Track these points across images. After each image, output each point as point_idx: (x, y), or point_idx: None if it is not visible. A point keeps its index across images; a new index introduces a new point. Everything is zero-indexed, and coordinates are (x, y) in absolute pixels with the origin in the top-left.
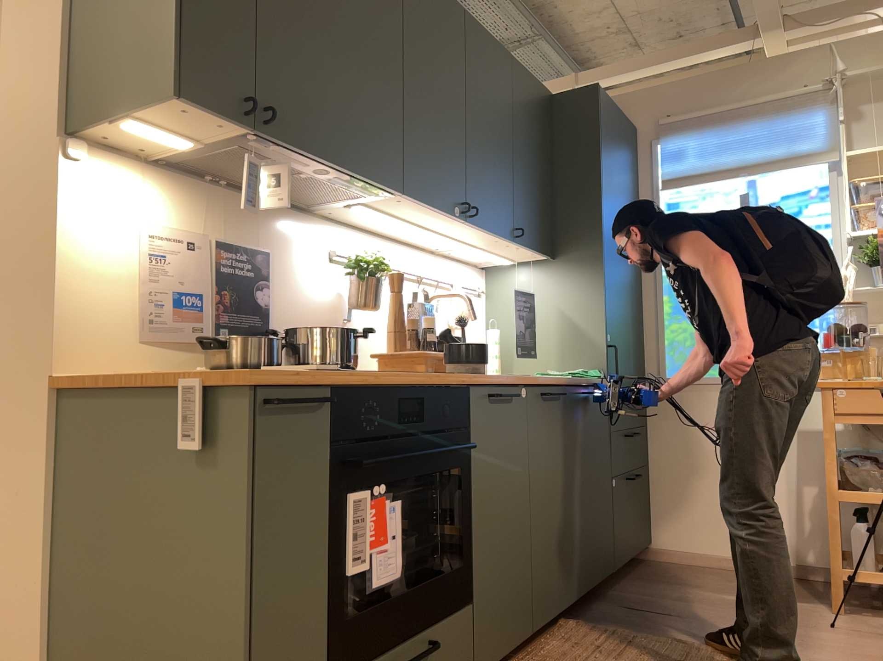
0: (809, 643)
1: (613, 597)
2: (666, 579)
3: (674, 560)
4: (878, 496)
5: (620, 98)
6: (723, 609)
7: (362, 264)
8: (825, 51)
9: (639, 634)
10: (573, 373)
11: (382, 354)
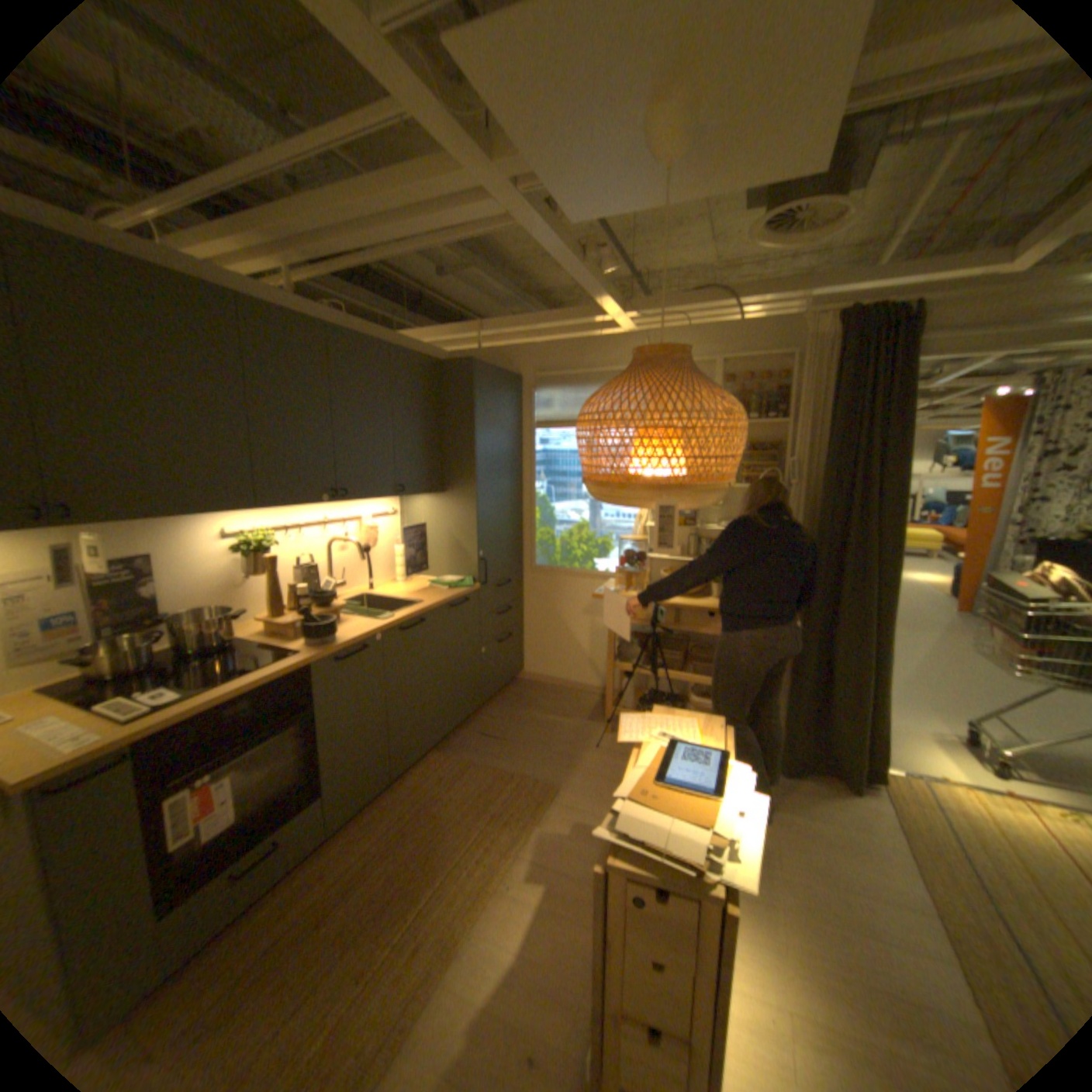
0: (573, 766)
1: (476, 724)
2: (520, 702)
3: (534, 682)
4: (634, 669)
5: (510, 348)
6: (539, 734)
7: (241, 549)
8: (649, 336)
9: (471, 767)
10: (448, 585)
11: (260, 622)
